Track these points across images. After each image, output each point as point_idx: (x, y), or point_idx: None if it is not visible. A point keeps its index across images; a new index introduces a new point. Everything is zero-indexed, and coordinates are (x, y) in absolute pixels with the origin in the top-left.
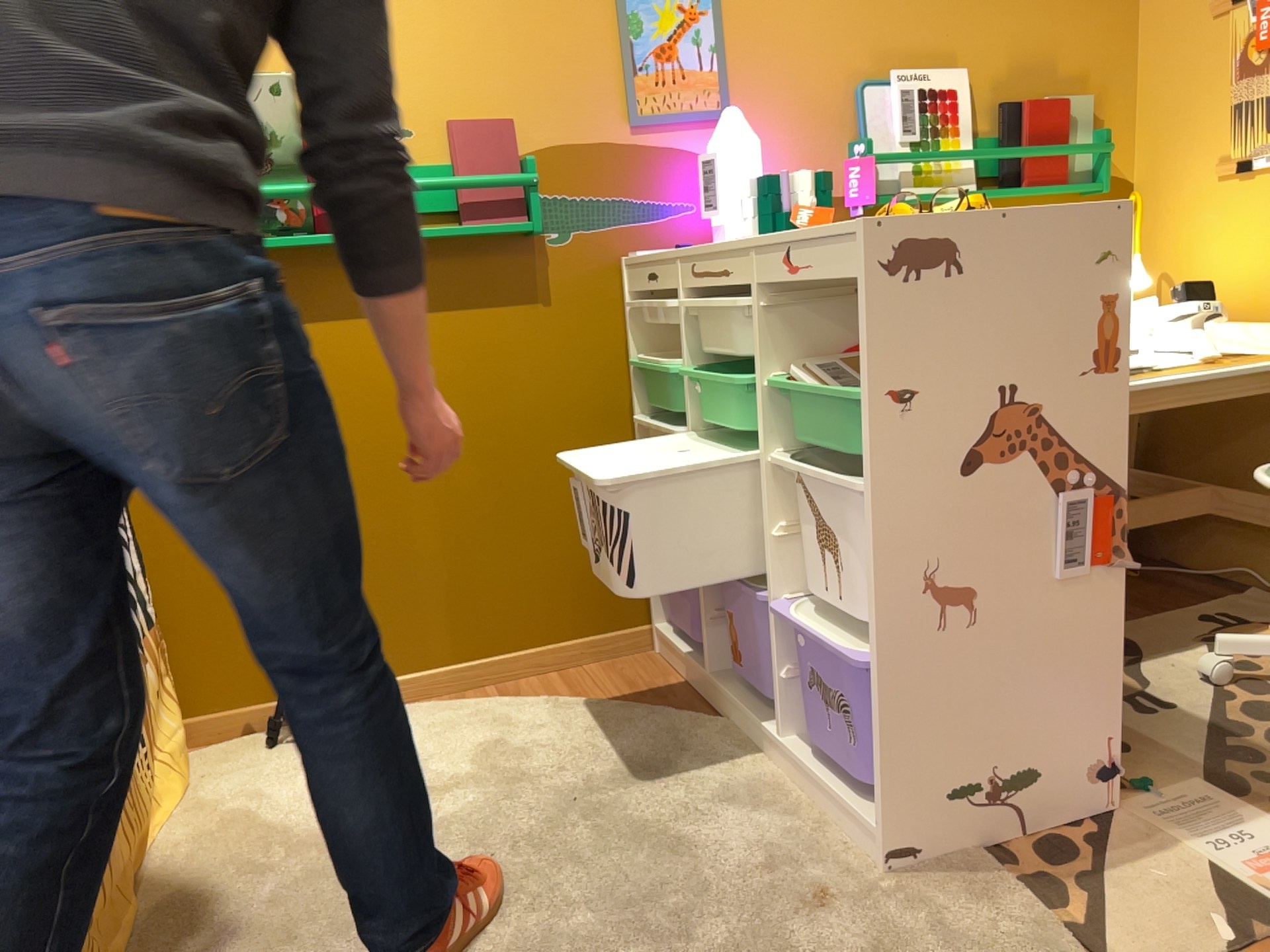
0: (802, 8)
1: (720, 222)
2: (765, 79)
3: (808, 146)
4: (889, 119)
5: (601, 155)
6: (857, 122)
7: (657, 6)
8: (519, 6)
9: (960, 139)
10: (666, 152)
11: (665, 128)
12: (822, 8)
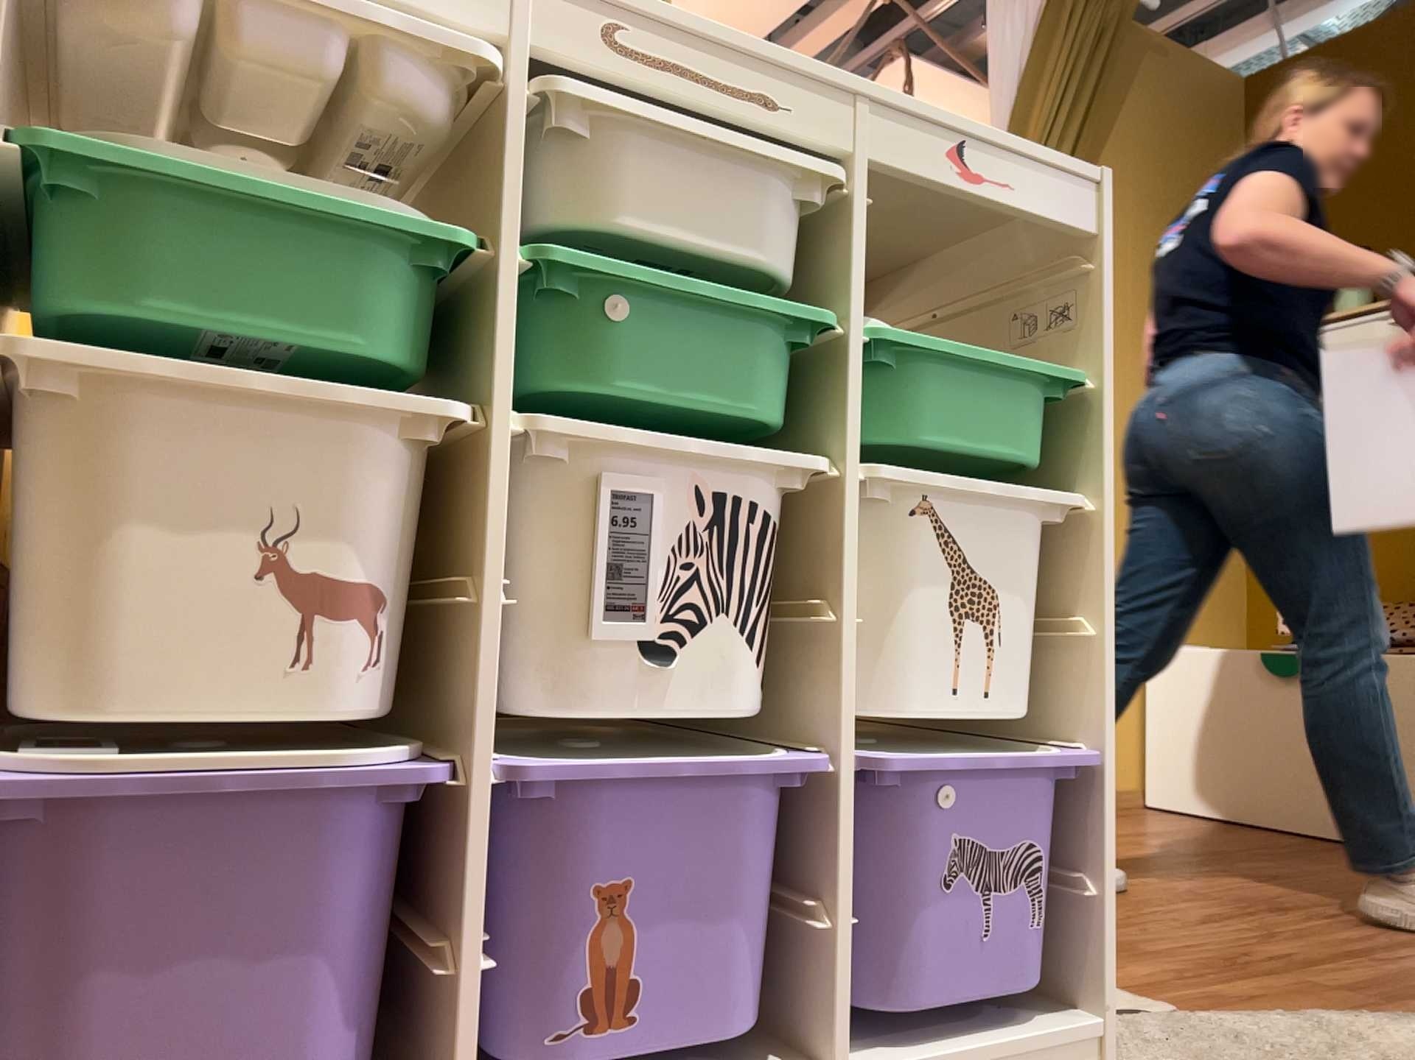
0: None
1: None
2: None
3: None
4: None
5: None
6: None
7: None
8: None
9: None
10: None
11: None
12: None
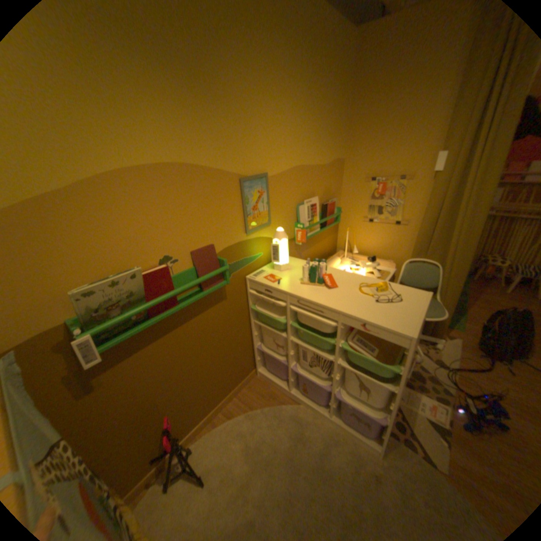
0: (286, 185)
1: (277, 263)
2: (278, 209)
3: (287, 226)
4: (304, 215)
5: (239, 246)
6: (296, 216)
7: (253, 192)
8: (211, 200)
9: (317, 216)
10: (255, 239)
11: (255, 232)
12: (290, 184)
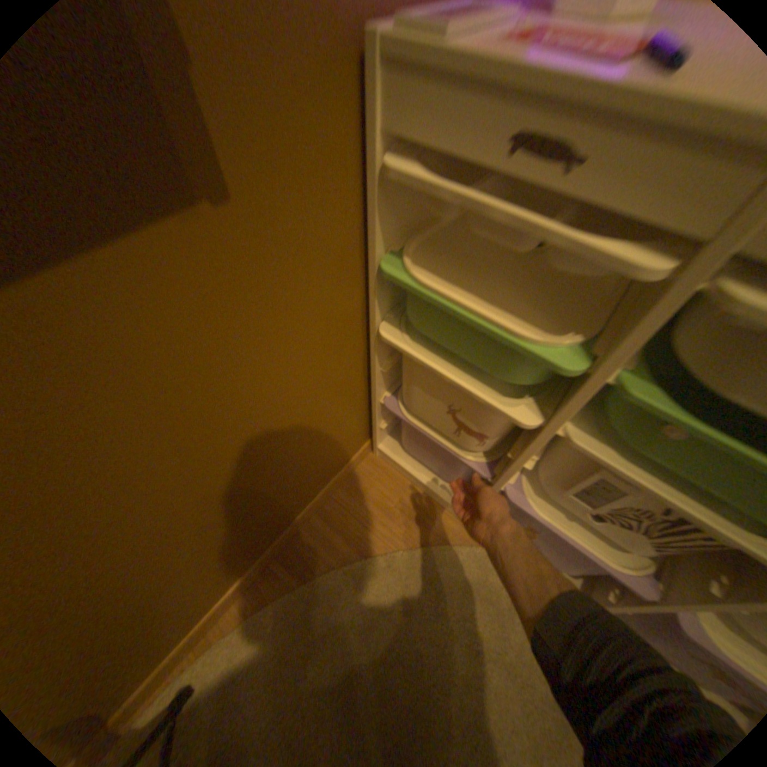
0: None
1: None
2: None
3: None
4: None
5: None
6: None
7: None
8: None
9: None
10: None
11: None
12: None
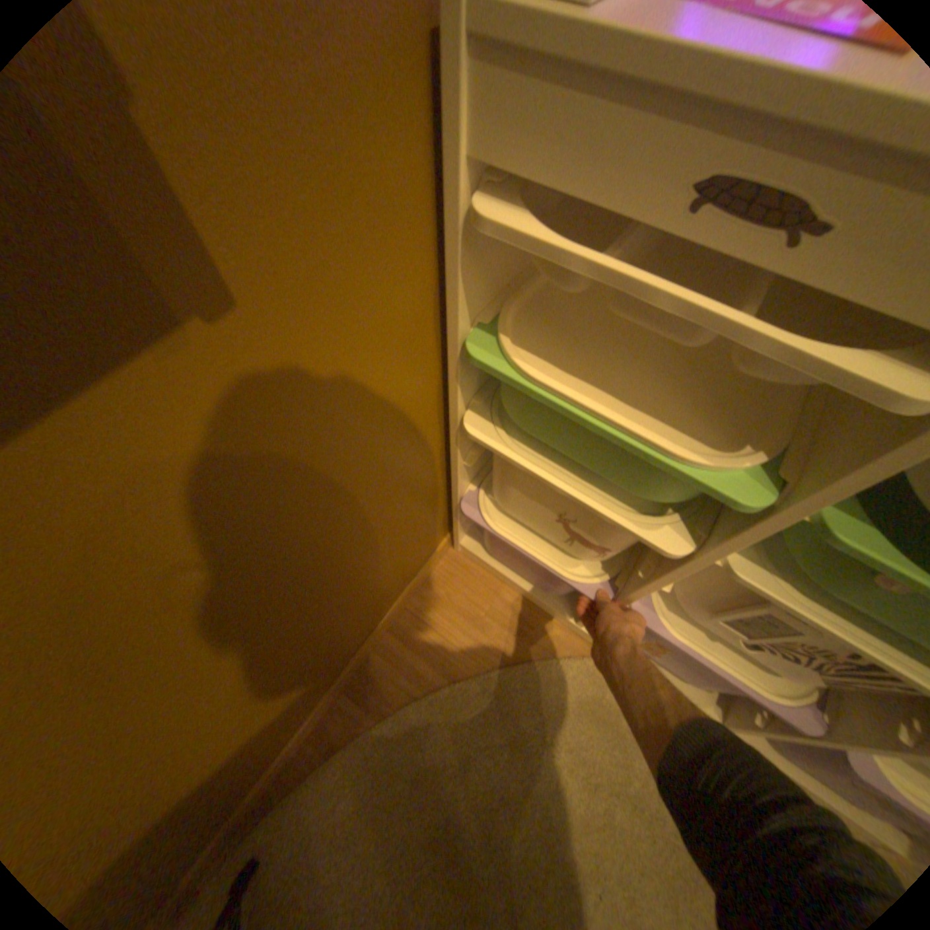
0: None
1: None
2: None
3: None
4: None
5: None
6: None
7: None
8: None
9: None
10: None
11: None
12: None
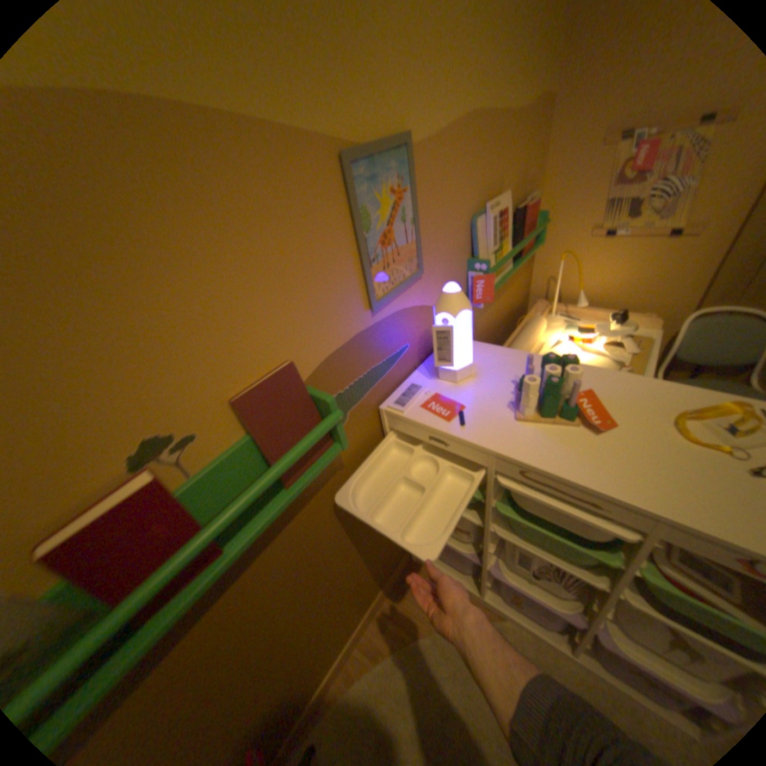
0: (452, 165)
1: (447, 366)
2: (436, 232)
3: (453, 271)
4: (487, 238)
5: (357, 344)
6: (471, 244)
7: (379, 193)
8: (265, 232)
9: (509, 238)
10: (393, 317)
11: (391, 300)
12: (460, 162)
